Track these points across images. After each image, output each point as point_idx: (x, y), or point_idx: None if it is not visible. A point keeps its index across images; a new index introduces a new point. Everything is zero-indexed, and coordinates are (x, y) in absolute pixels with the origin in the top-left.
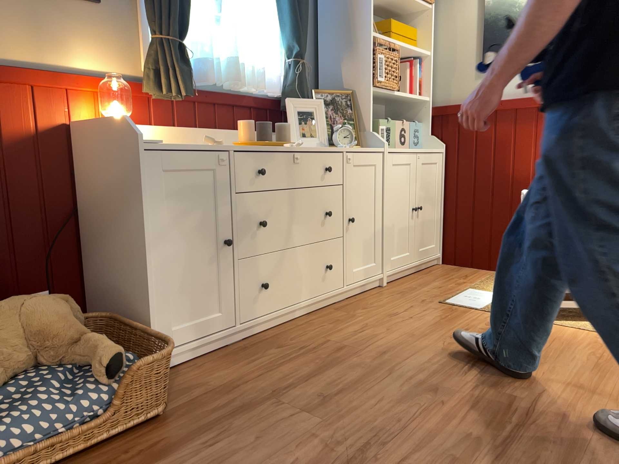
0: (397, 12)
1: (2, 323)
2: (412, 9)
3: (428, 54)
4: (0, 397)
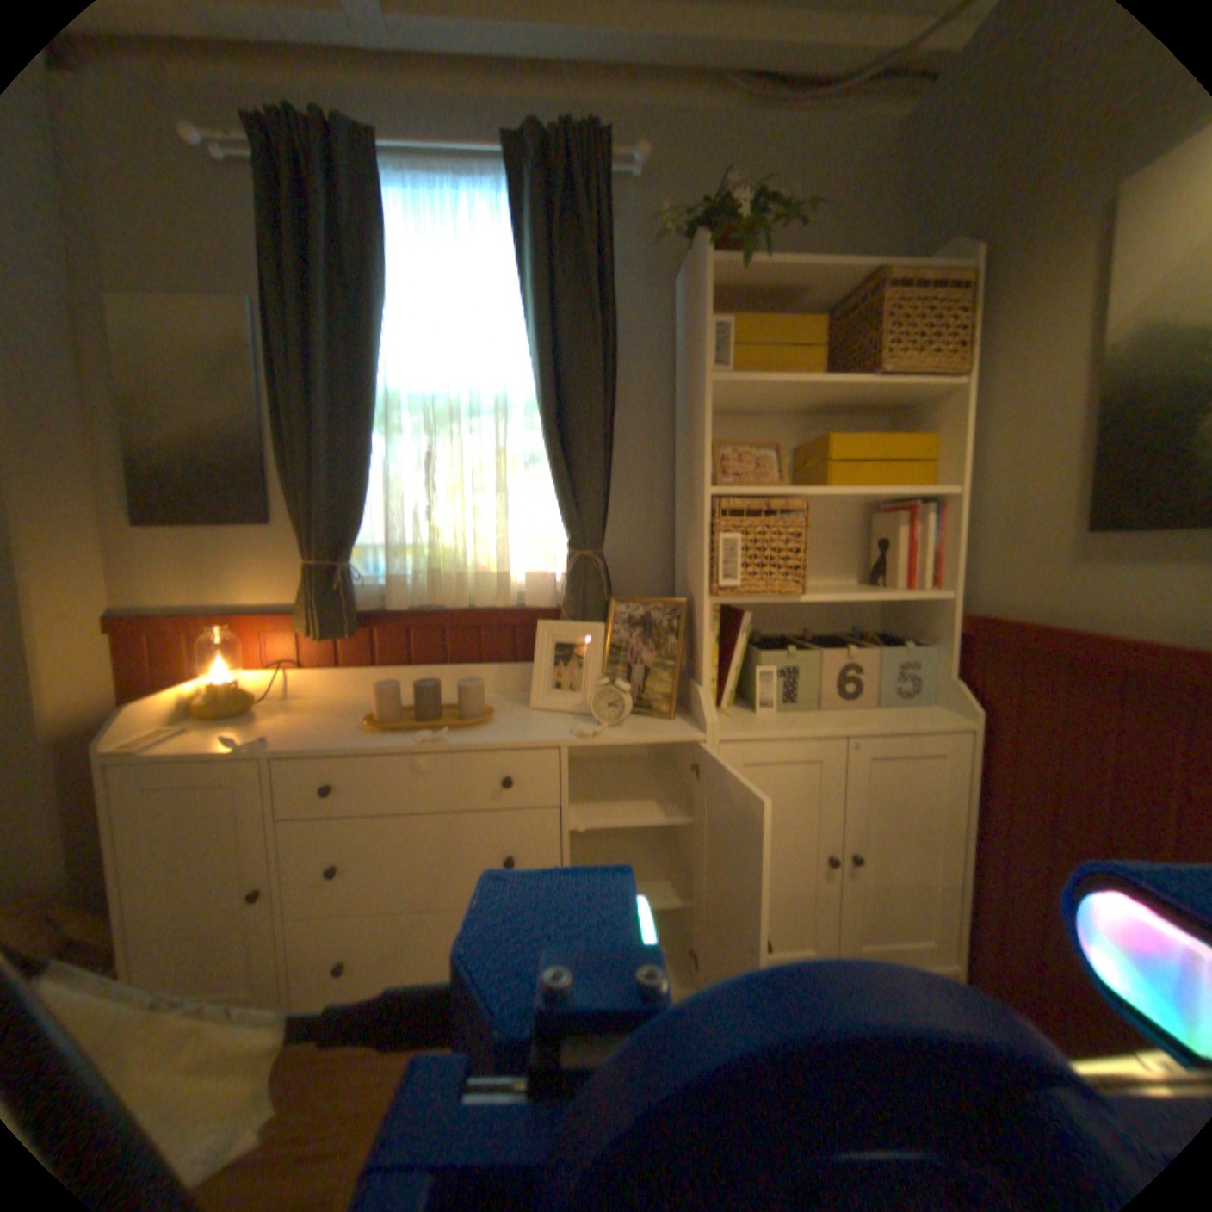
0: (894, 402)
1: None
2: (916, 392)
3: (951, 491)
4: None
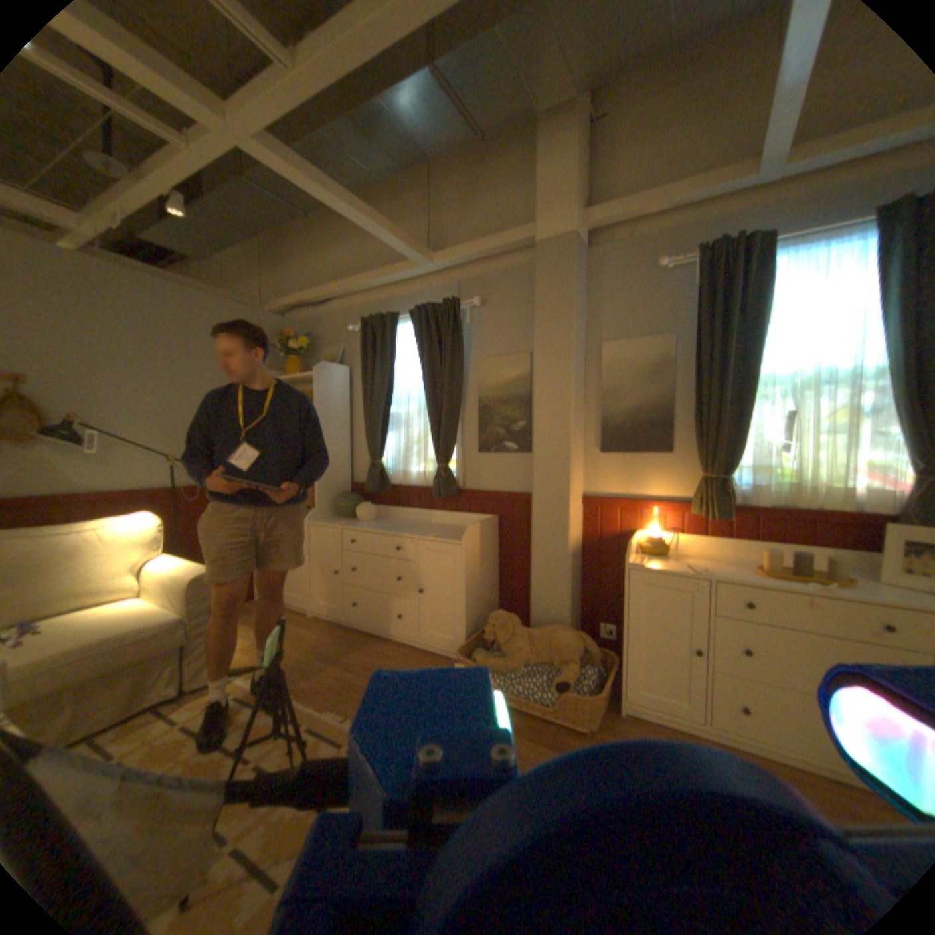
0: None
1: (545, 637)
2: None
3: None
4: (530, 670)
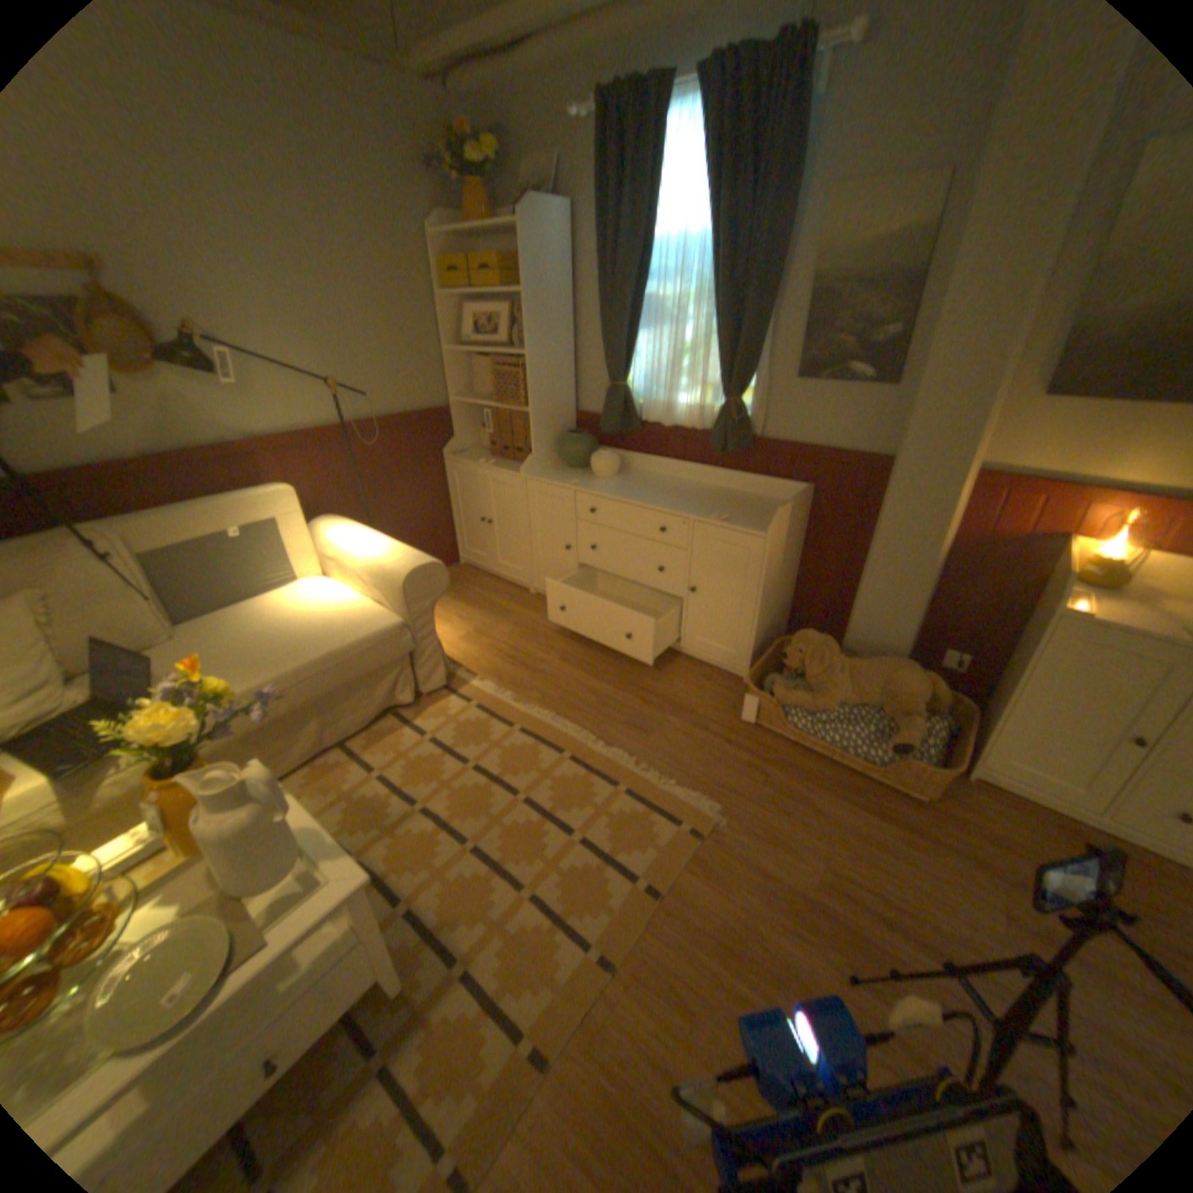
0: None
1: (876, 675)
2: None
3: None
4: (847, 712)
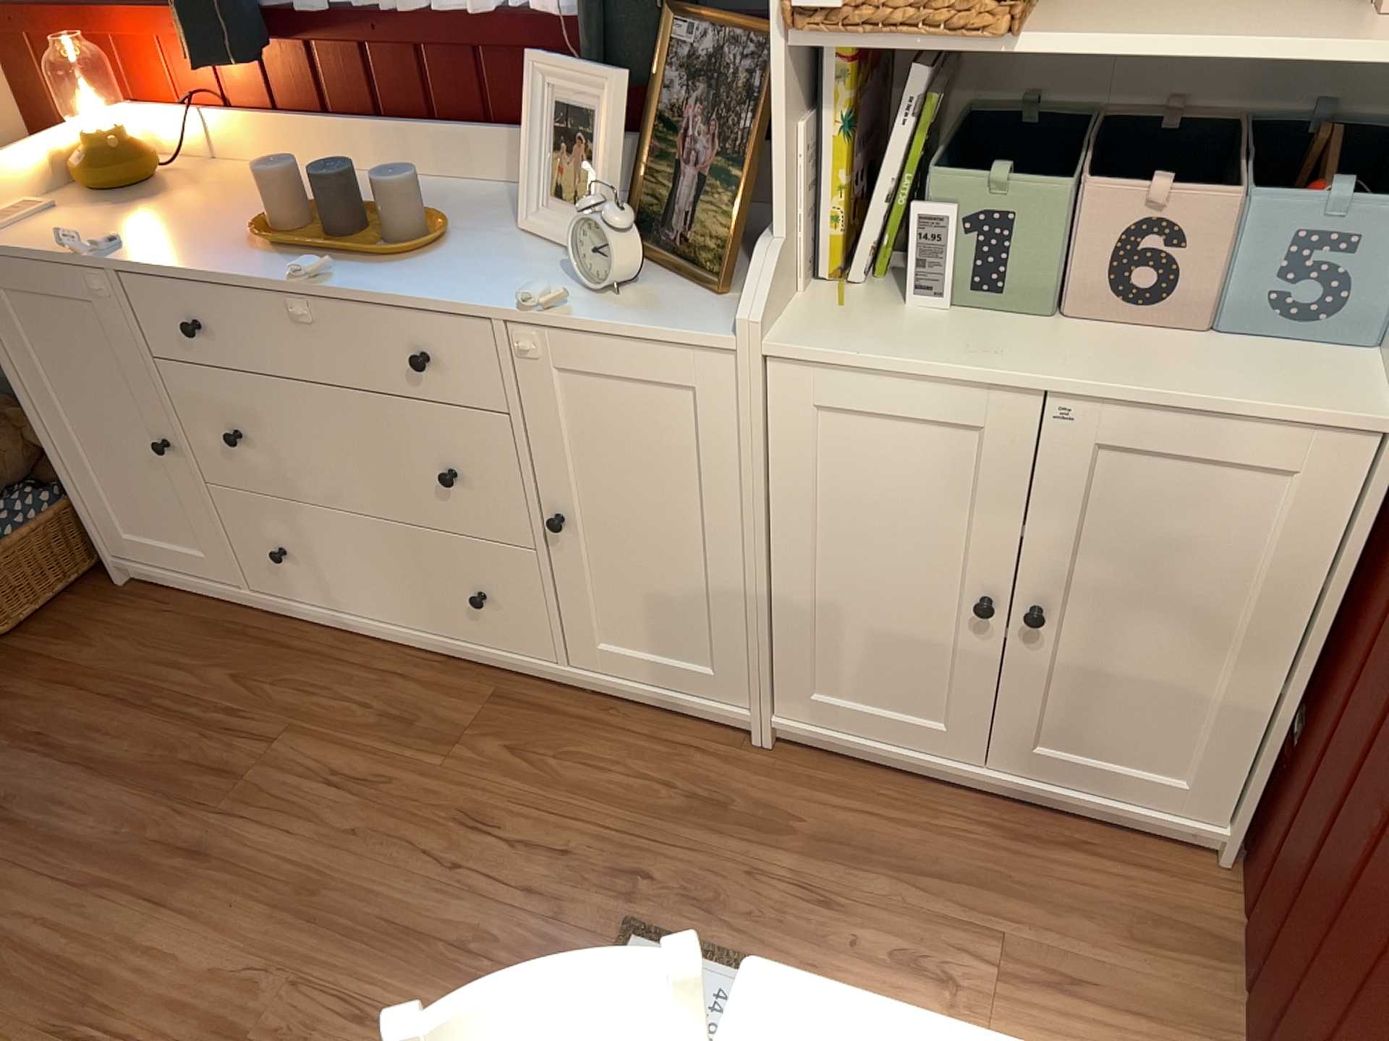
0: None
1: None
2: None
3: None
4: None
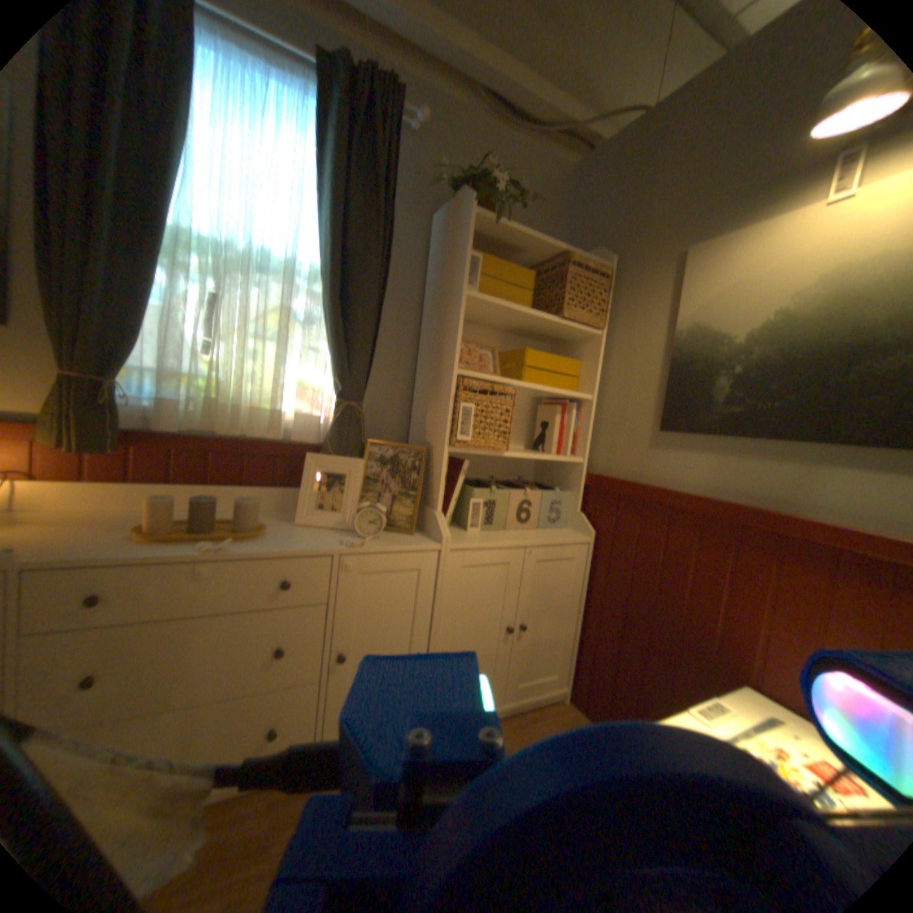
0: (557, 338)
1: None
2: (573, 334)
3: (587, 398)
4: None
